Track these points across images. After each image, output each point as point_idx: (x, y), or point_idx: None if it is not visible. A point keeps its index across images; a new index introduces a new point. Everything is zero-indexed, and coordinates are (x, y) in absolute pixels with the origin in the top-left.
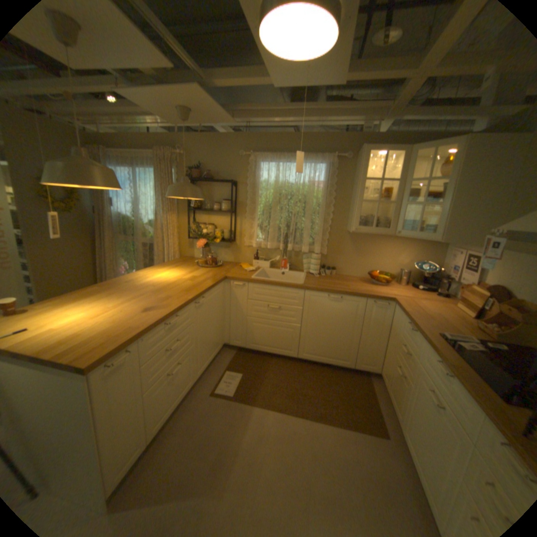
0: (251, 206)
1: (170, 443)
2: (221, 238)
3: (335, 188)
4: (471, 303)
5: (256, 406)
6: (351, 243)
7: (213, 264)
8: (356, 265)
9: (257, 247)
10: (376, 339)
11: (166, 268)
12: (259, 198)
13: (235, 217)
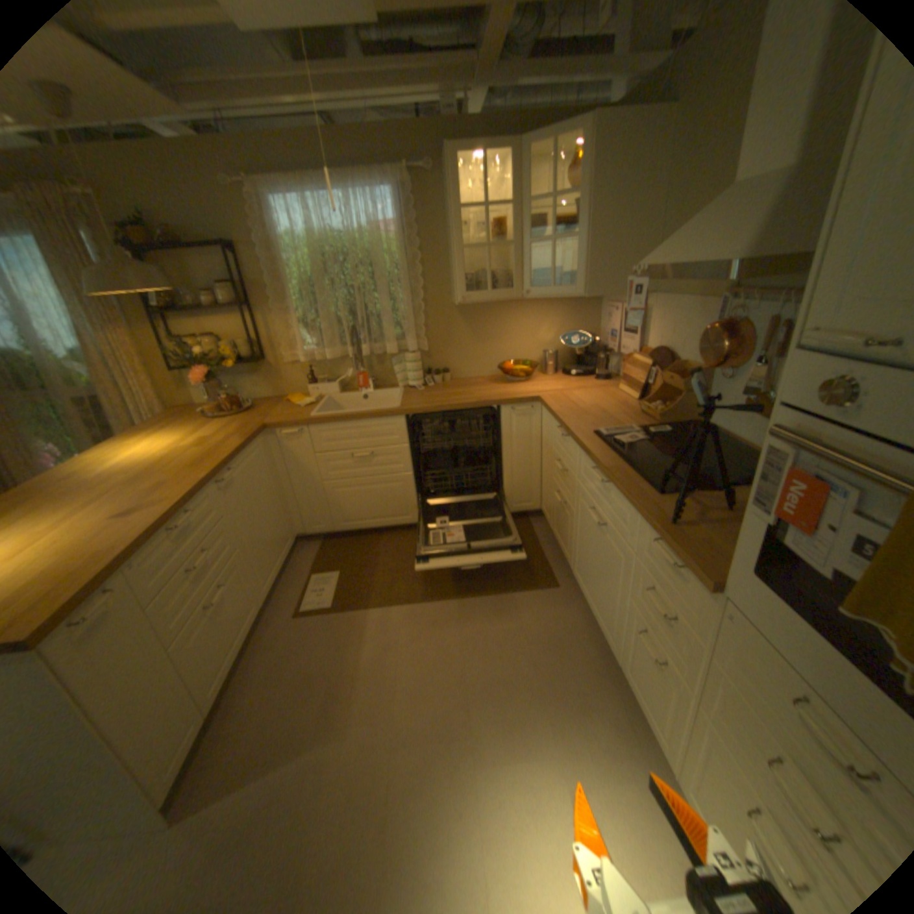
0: (276, 287)
1: (245, 702)
2: (237, 358)
3: (416, 231)
4: (633, 380)
5: (371, 608)
6: (464, 324)
7: (234, 409)
8: (478, 358)
9: (309, 361)
10: (524, 463)
11: (141, 436)
12: (286, 269)
13: (252, 313)
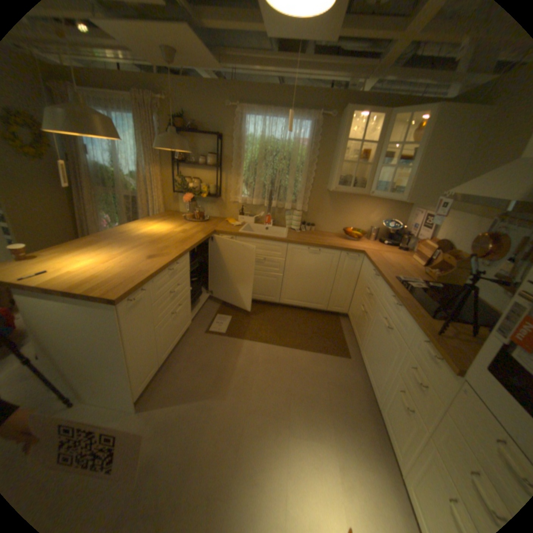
0: (237, 161)
1: (177, 366)
2: (207, 193)
3: (318, 147)
4: (423, 254)
5: (246, 339)
6: (330, 202)
7: (201, 219)
8: (333, 222)
9: (242, 203)
10: (346, 286)
11: (155, 221)
12: (245, 153)
13: (221, 172)
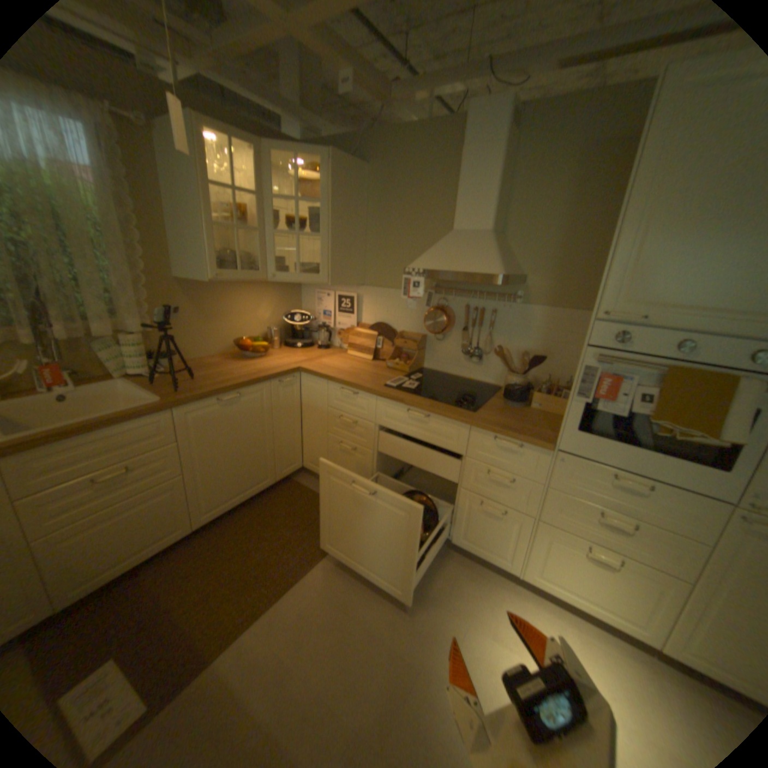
0: None
1: None
2: None
3: (127, 191)
4: (361, 347)
5: (213, 660)
6: (188, 303)
7: None
8: (206, 338)
9: None
10: (290, 430)
11: None
12: None
13: None
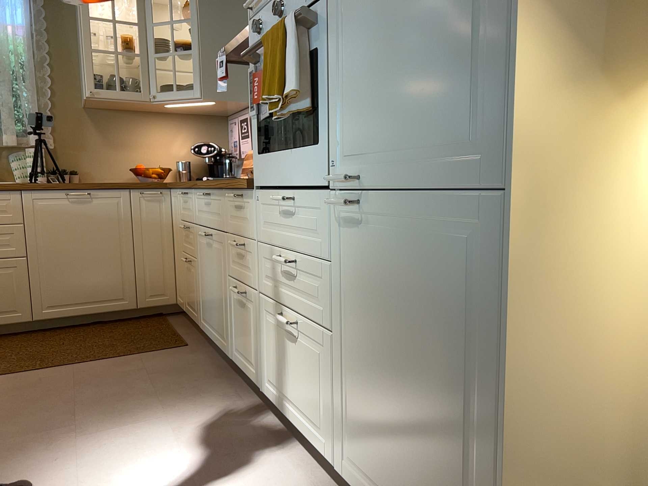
0: None
1: None
2: None
3: (46, 37)
4: None
5: None
6: (96, 129)
7: None
8: (111, 164)
9: None
10: (156, 250)
11: None
12: None
13: None
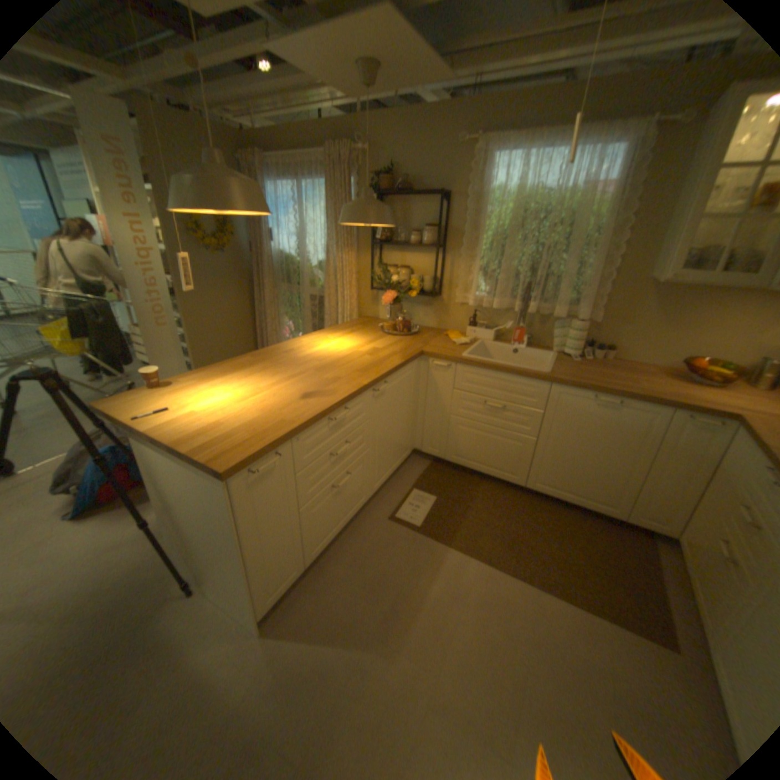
0: (471, 235)
1: (333, 571)
2: (419, 290)
3: (640, 192)
4: None
5: (453, 548)
6: (657, 303)
7: (404, 331)
8: (660, 344)
9: (475, 306)
10: (680, 482)
11: (337, 334)
12: (486, 220)
13: (443, 255)
